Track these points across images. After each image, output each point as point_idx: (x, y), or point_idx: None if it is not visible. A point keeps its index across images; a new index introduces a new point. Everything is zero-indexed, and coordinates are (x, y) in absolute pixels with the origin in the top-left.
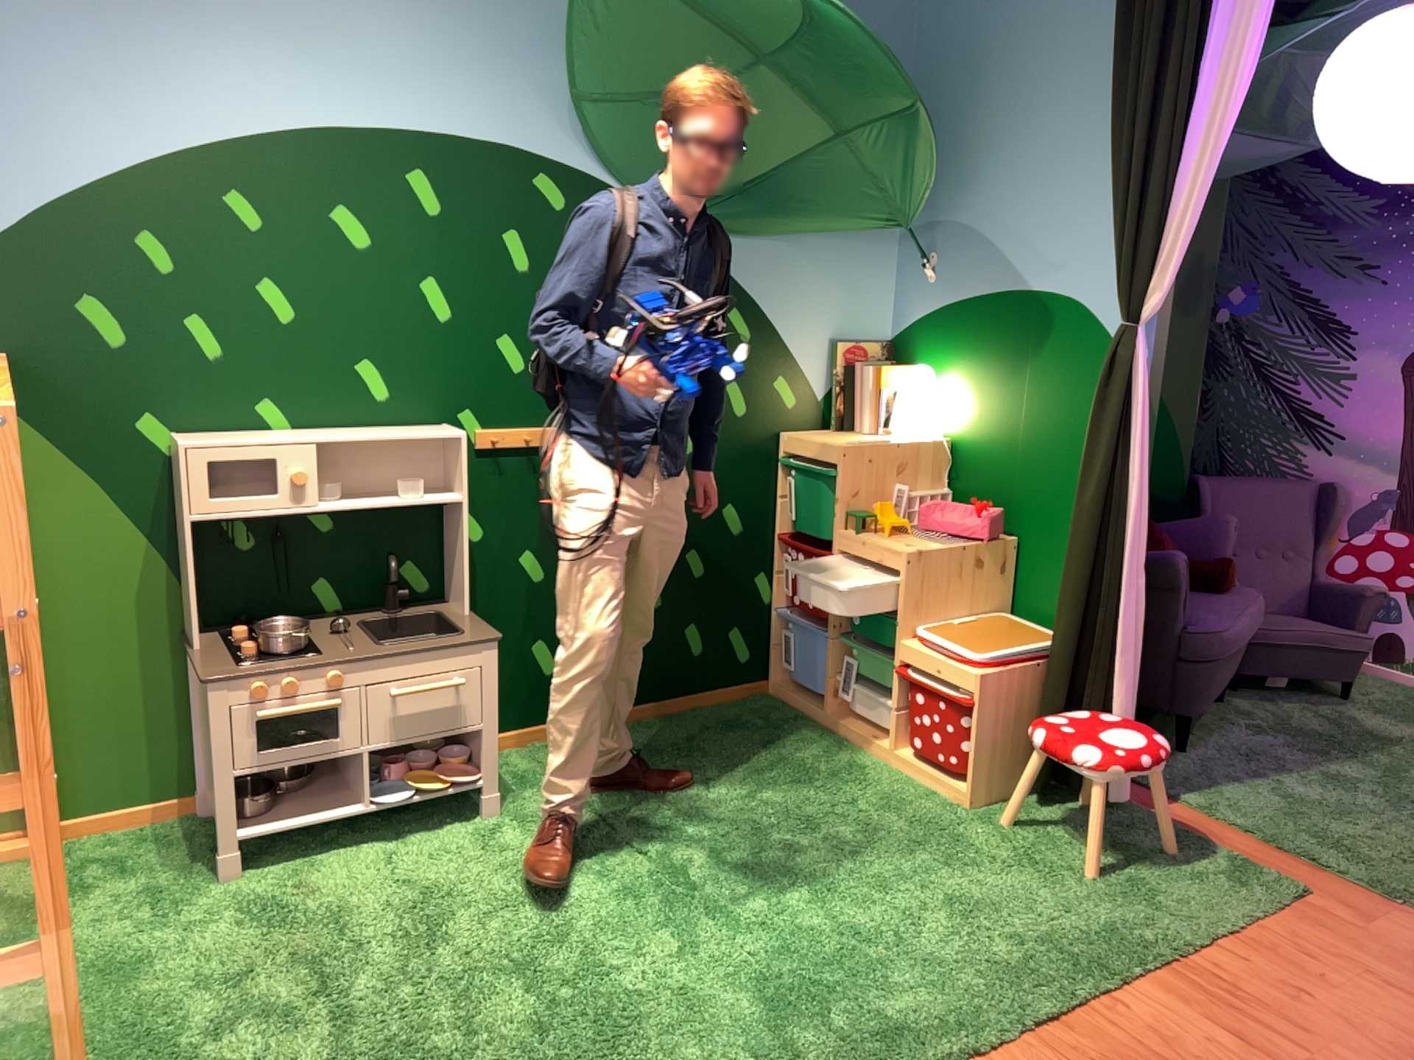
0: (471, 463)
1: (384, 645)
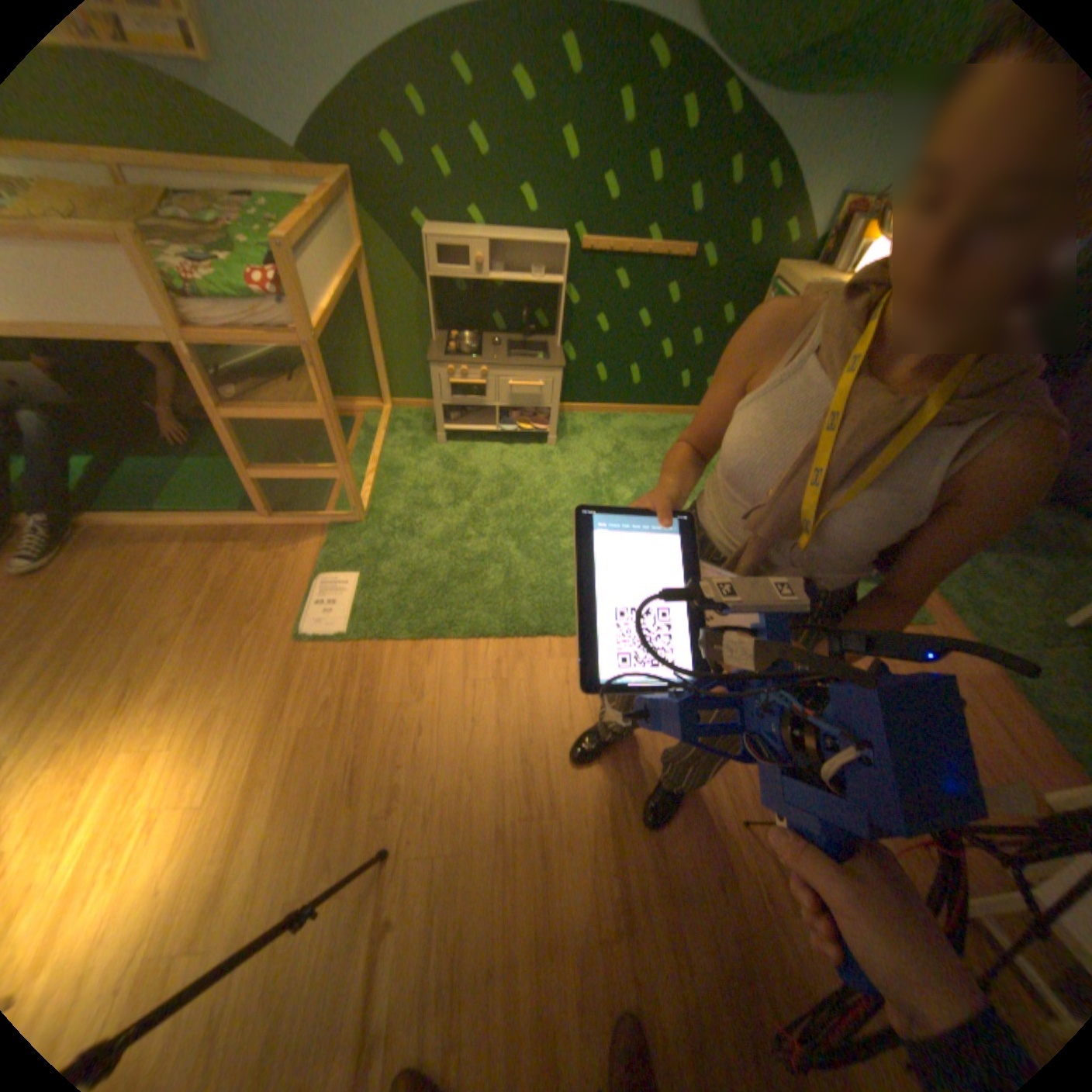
0: (575, 260)
1: (505, 361)
